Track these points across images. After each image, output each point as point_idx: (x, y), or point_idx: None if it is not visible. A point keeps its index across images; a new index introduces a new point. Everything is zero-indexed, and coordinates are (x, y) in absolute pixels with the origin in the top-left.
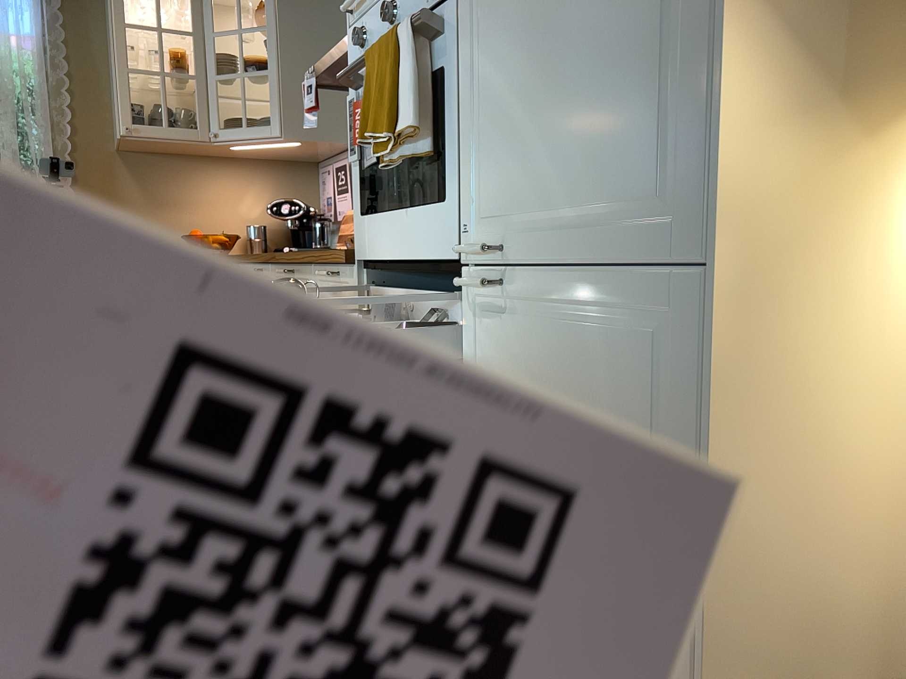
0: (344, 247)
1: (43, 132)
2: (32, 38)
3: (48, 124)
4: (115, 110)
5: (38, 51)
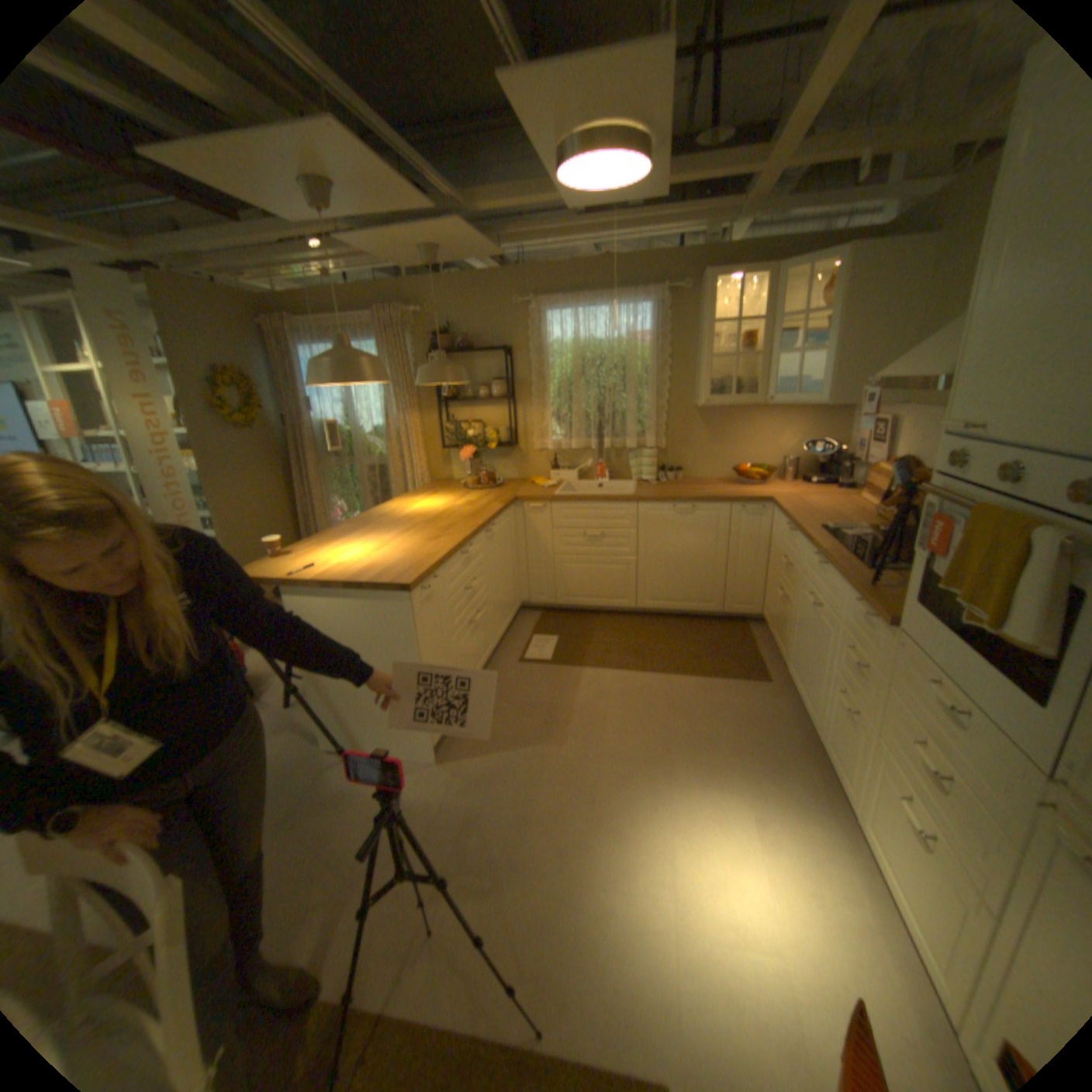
0: (871, 499)
1: (650, 401)
2: (649, 334)
3: (654, 394)
4: (696, 377)
5: (652, 343)
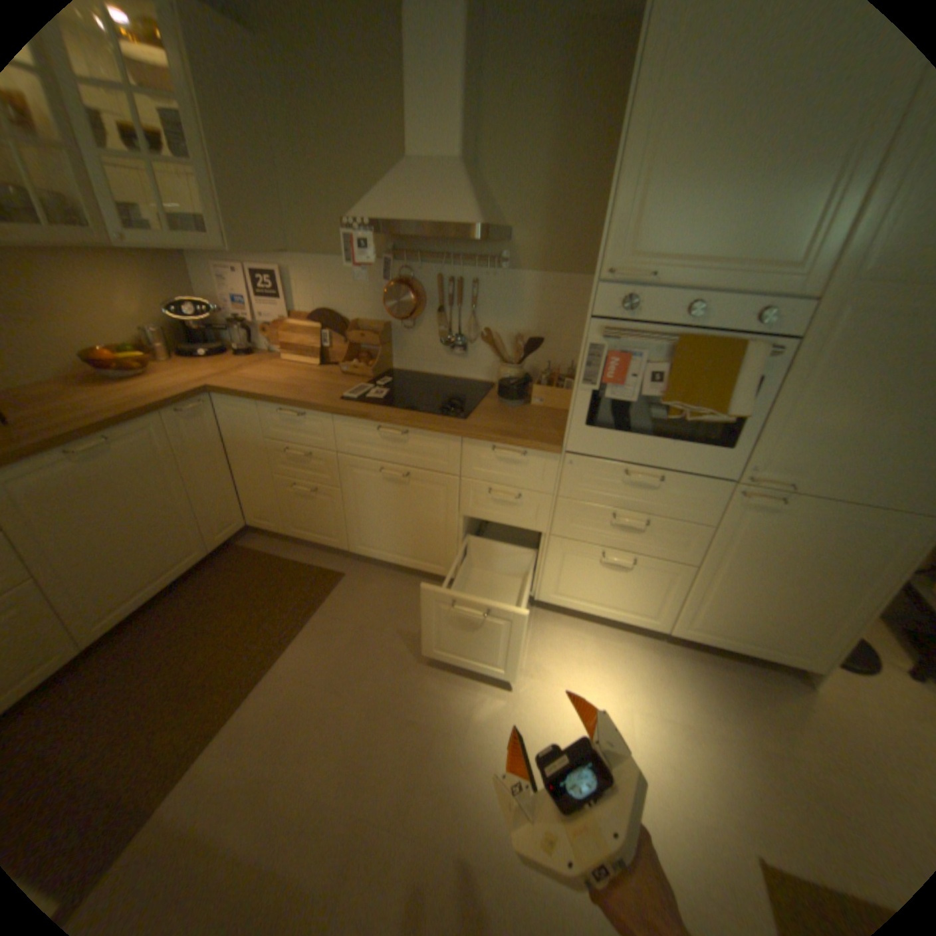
0: (303, 360)
1: None
2: None
3: None
4: None
5: None
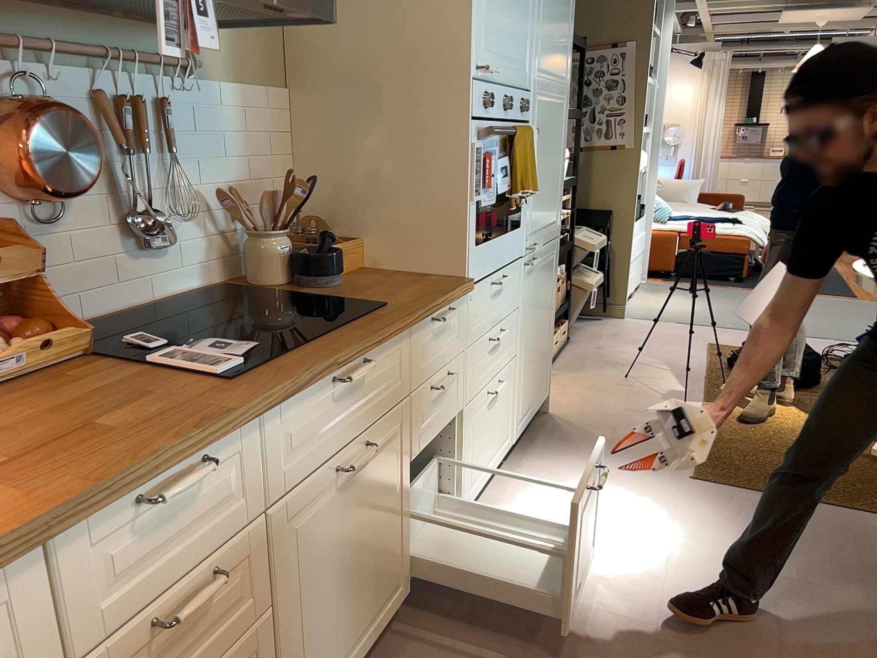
0: None
1: None
2: None
3: None
4: None
5: None
